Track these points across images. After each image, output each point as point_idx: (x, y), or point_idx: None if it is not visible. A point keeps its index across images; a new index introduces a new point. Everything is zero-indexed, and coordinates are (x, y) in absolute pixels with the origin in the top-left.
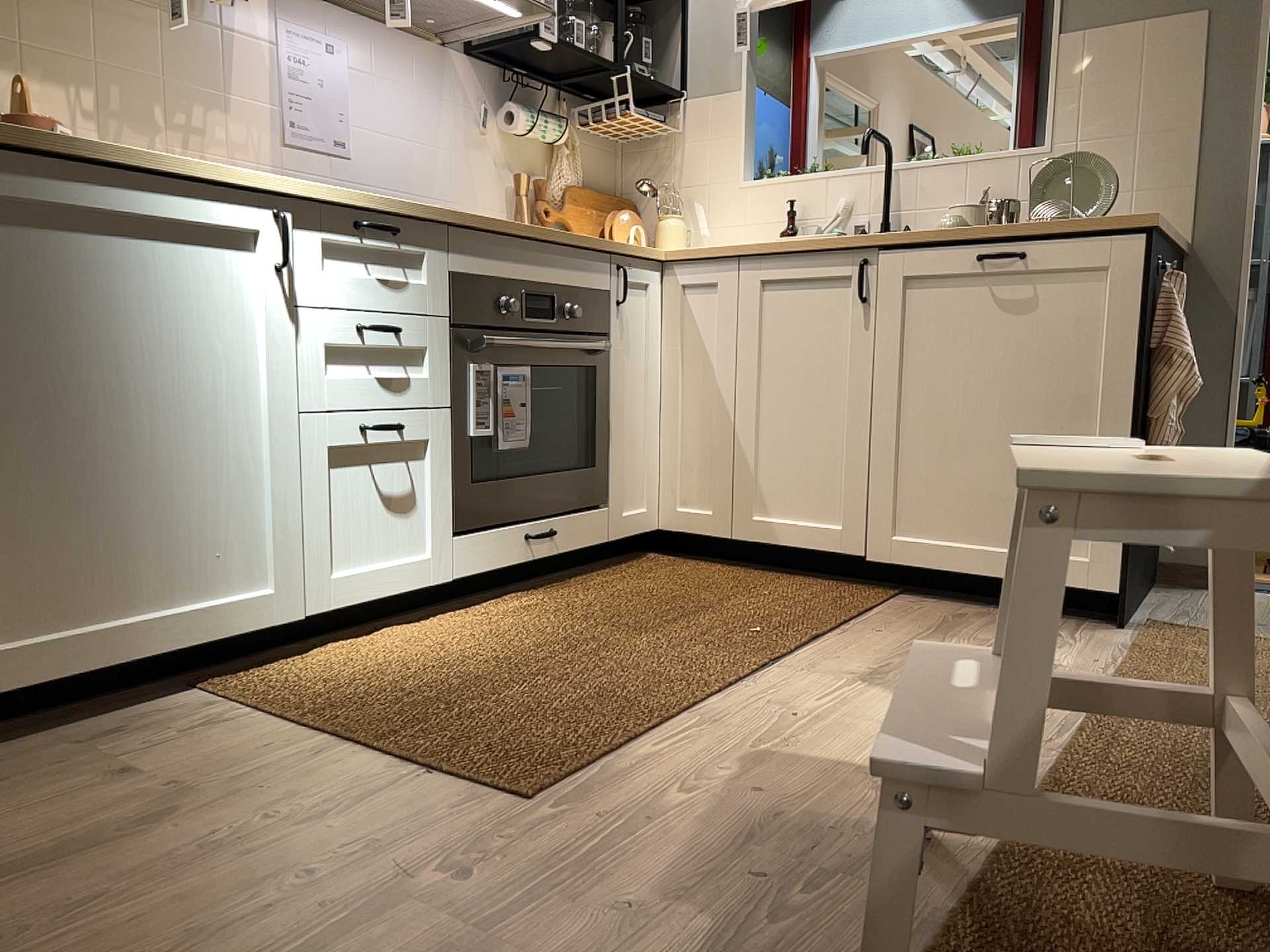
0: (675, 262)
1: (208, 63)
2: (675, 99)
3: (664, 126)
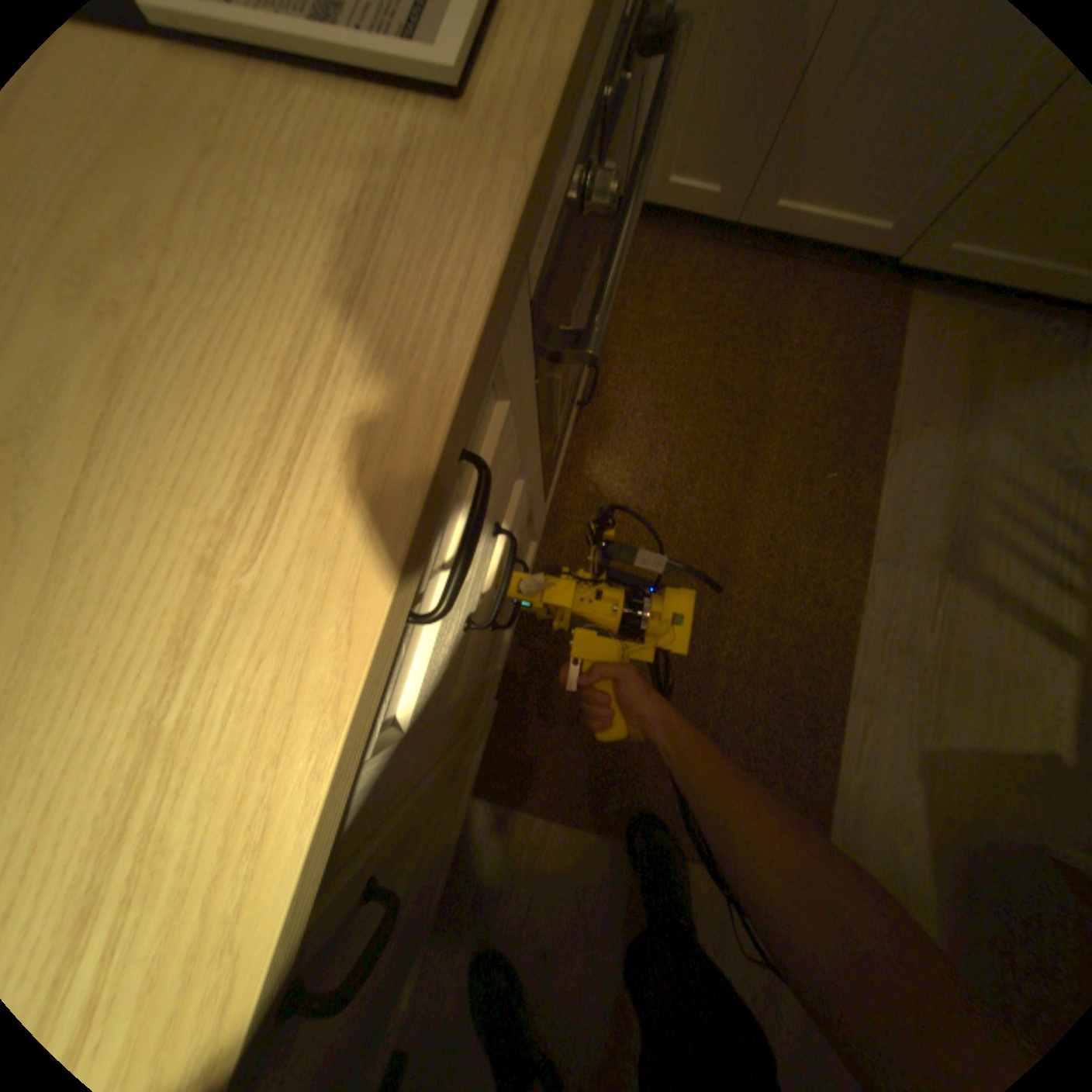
0: None
1: None
2: None
3: None
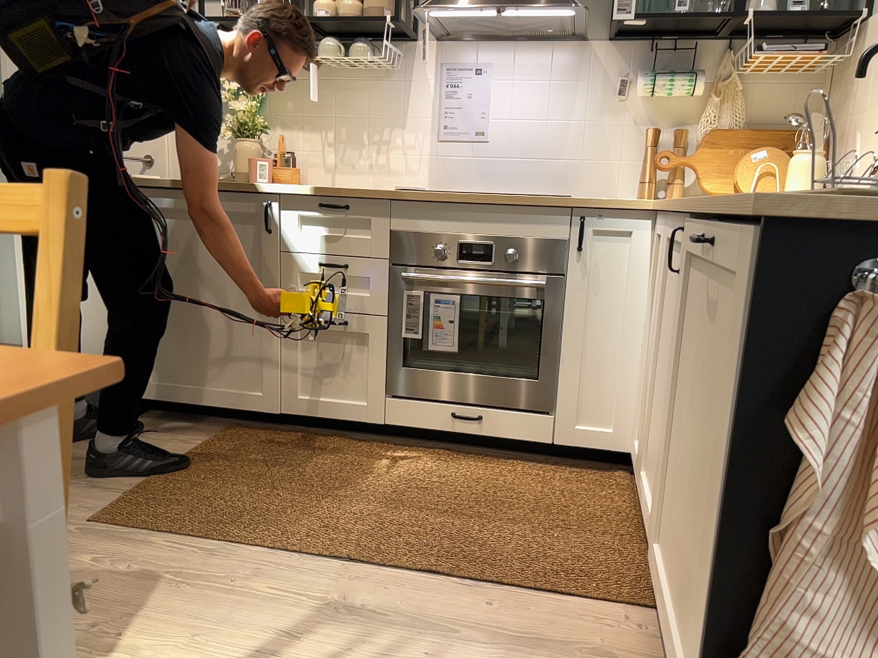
0: (658, 214)
1: (391, 100)
2: (861, 19)
3: (815, 57)
